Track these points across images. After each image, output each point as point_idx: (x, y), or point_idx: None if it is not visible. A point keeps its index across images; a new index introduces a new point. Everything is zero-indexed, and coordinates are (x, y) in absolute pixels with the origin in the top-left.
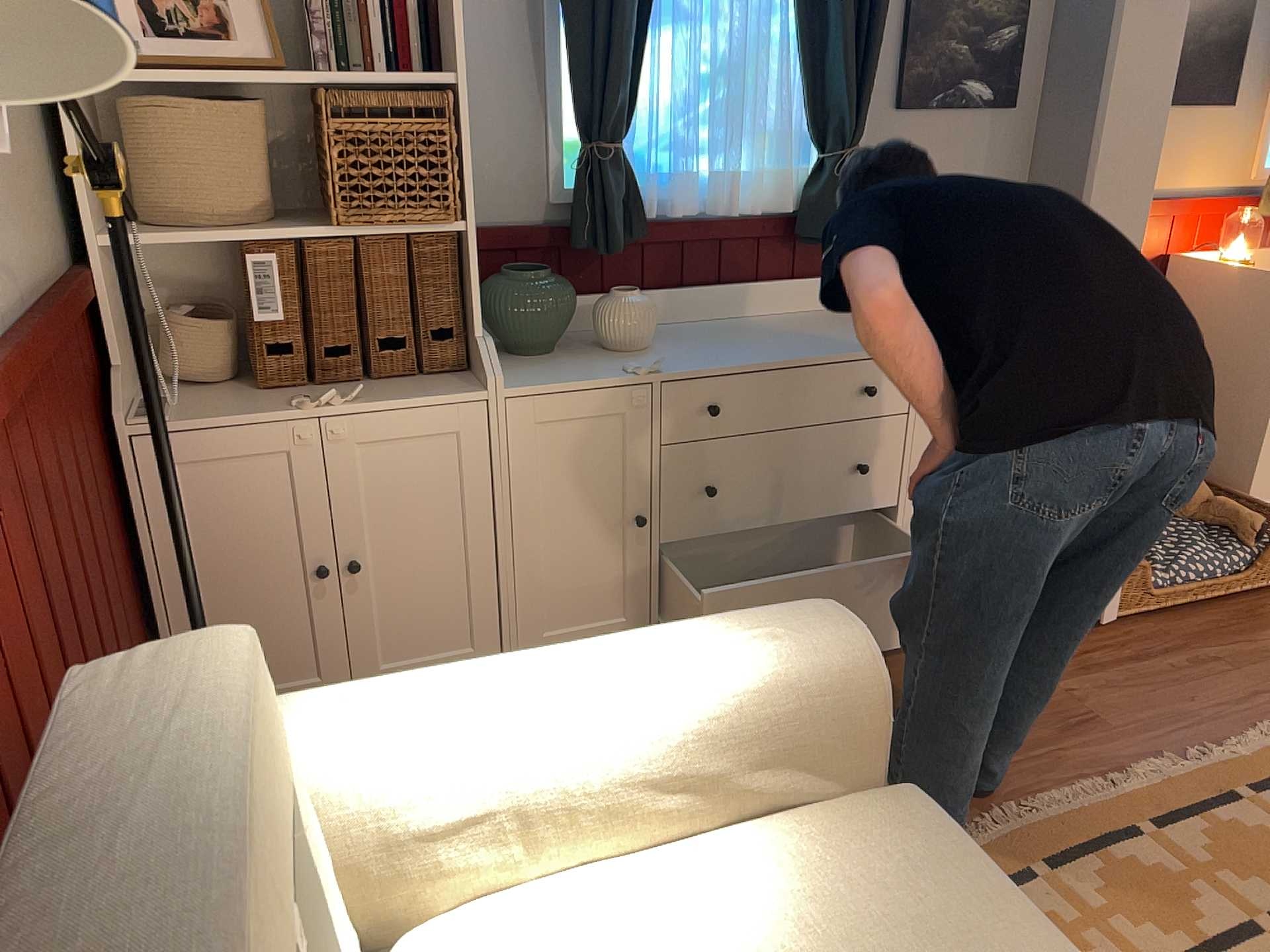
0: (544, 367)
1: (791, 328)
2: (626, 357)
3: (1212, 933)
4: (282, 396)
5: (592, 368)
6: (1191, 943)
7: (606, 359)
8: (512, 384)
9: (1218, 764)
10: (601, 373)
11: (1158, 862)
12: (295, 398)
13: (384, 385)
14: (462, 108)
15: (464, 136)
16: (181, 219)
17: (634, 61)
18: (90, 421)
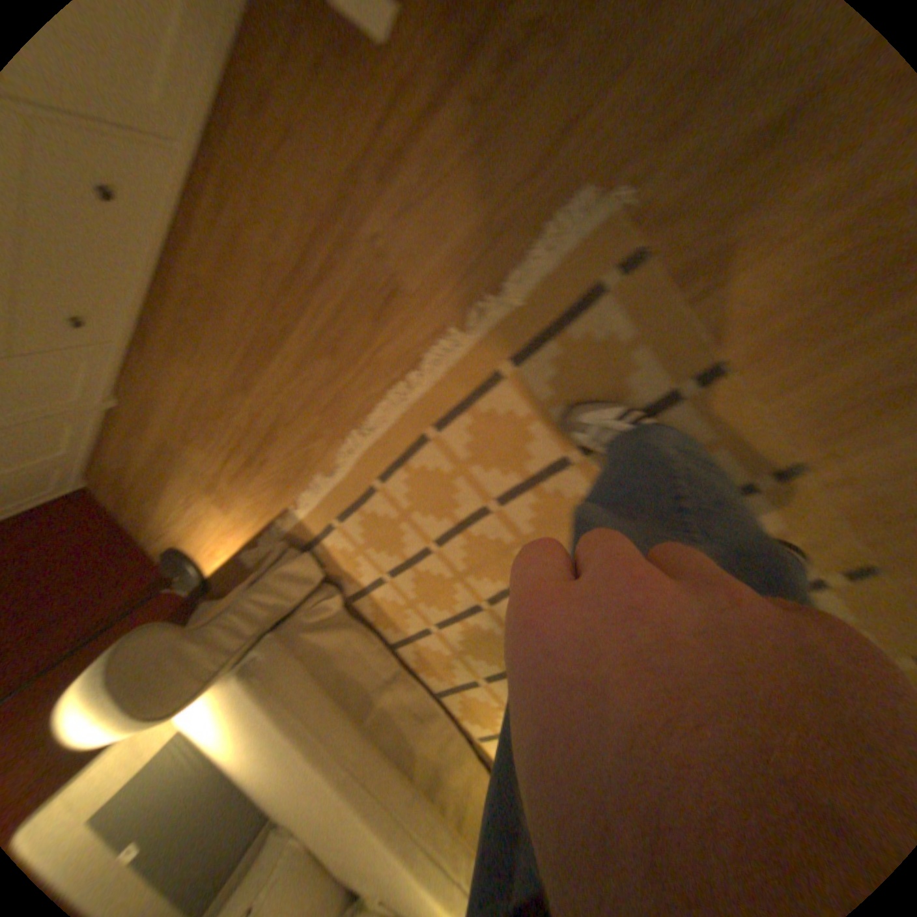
0: None
1: None
2: None
3: (462, 510)
4: None
5: None
6: (450, 518)
7: None
8: None
9: (492, 325)
10: None
11: (437, 461)
12: None
13: None
14: None
15: None
16: None
17: None
18: None
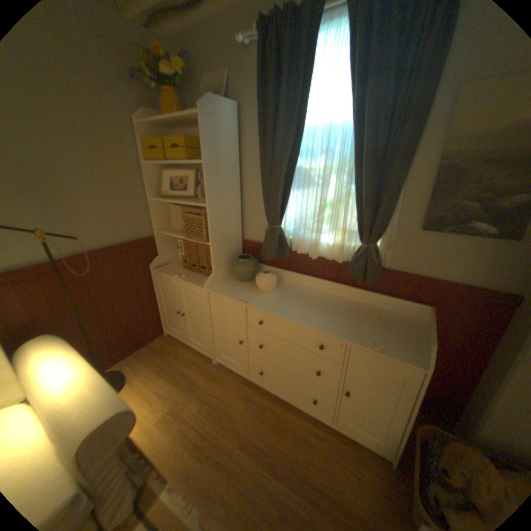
0: (233, 286)
1: (328, 305)
2: (255, 293)
3: None
4: (182, 271)
5: (240, 292)
6: None
7: (250, 291)
8: (214, 288)
9: None
10: (236, 295)
11: None
12: (181, 272)
13: (199, 276)
14: (213, 212)
15: (213, 219)
16: (172, 228)
17: (283, 200)
18: (138, 266)
